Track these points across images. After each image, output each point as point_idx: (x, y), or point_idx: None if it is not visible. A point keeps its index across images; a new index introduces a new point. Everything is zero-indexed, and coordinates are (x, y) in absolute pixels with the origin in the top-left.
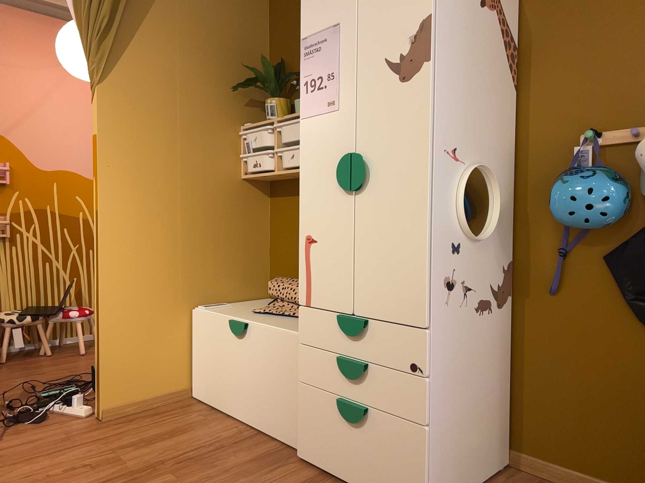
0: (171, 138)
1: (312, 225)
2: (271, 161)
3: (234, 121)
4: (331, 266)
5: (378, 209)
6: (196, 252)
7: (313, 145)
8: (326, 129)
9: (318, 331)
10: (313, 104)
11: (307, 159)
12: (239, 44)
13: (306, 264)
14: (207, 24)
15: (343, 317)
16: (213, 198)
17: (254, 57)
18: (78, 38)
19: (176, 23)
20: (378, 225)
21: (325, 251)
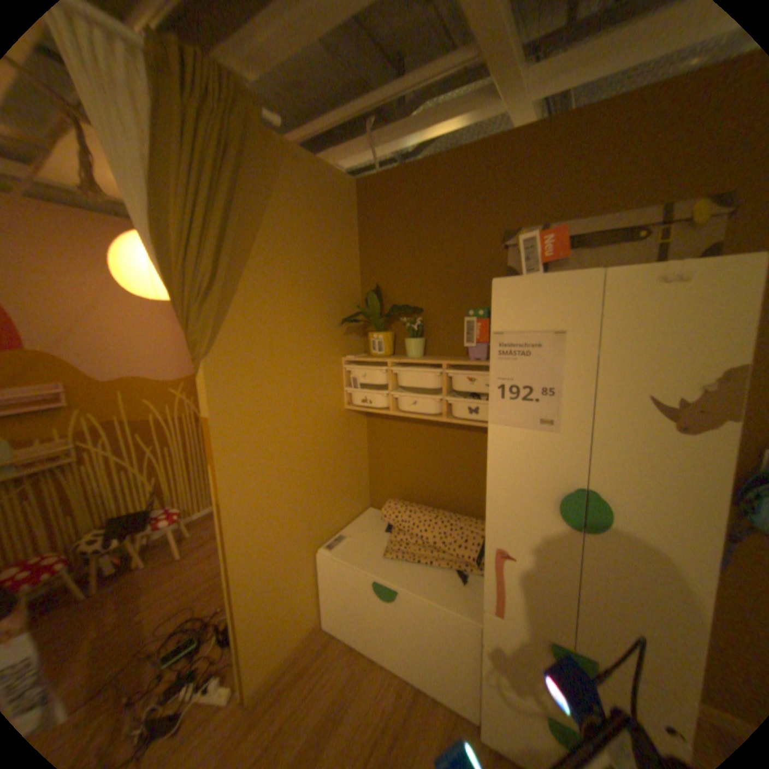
0: (286, 394)
1: (510, 542)
2: (385, 400)
3: (338, 354)
4: (541, 592)
5: (626, 561)
6: (316, 498)
7: (513, 458)
8: (537, 448)
9: (517, 645)
10: (514, 414)
11: (502, 471)
12: (337, 272)
13: (499, 576)
14: (308, 256)
15: (563, 652)
16: (326, 439)
17: (350, 283)
18: (140, 260)
19: (280, 262)
20: (624, 576)
21: (532, 575)
